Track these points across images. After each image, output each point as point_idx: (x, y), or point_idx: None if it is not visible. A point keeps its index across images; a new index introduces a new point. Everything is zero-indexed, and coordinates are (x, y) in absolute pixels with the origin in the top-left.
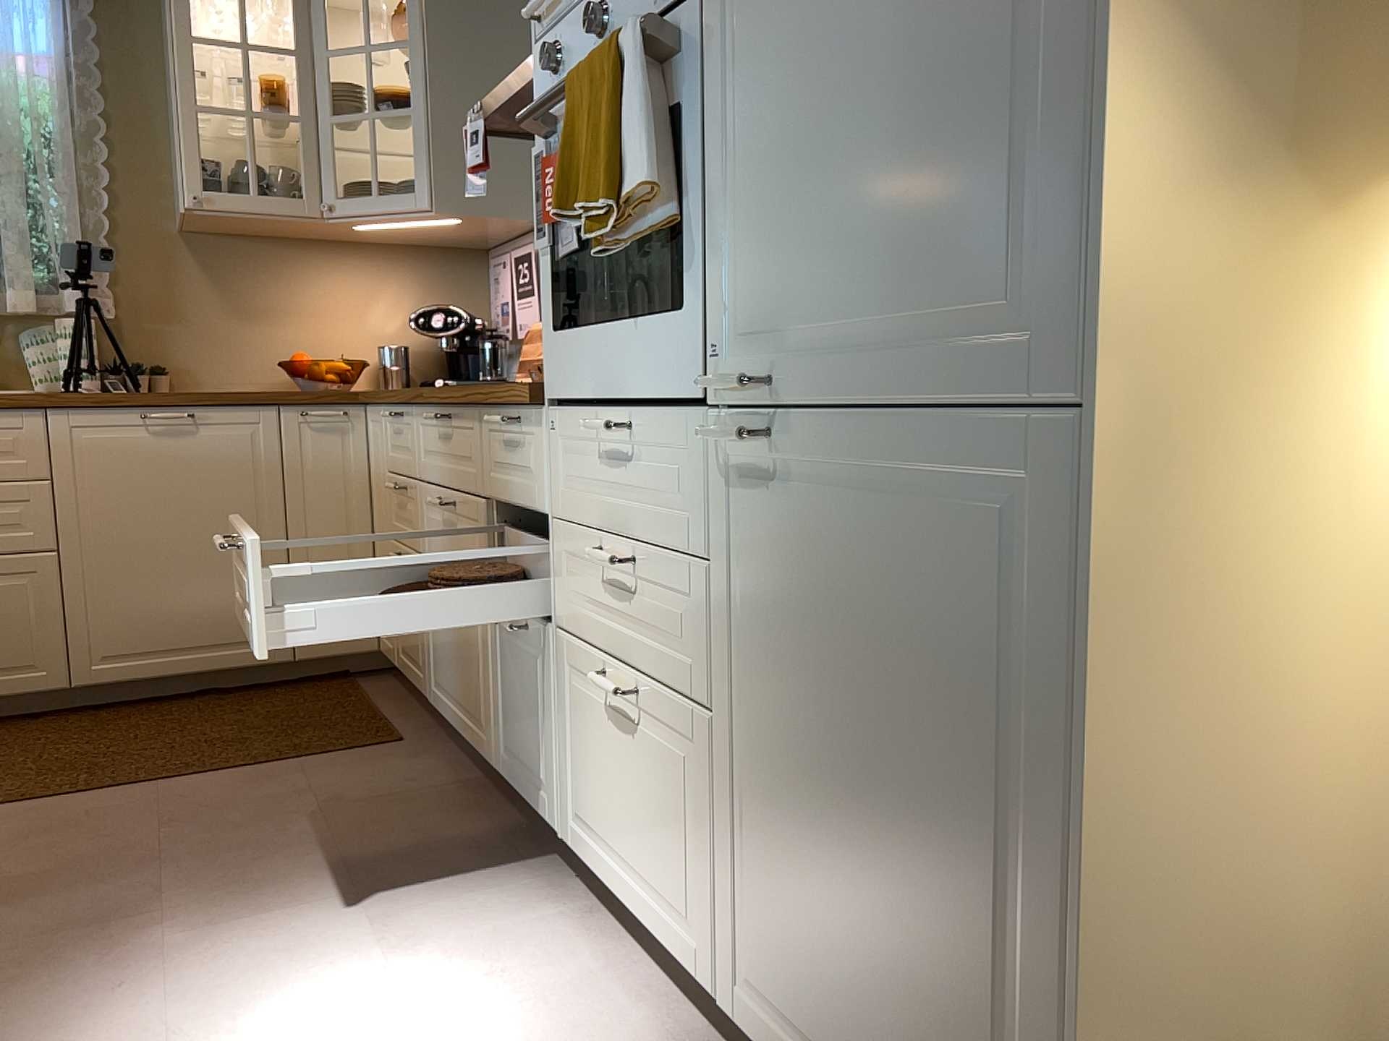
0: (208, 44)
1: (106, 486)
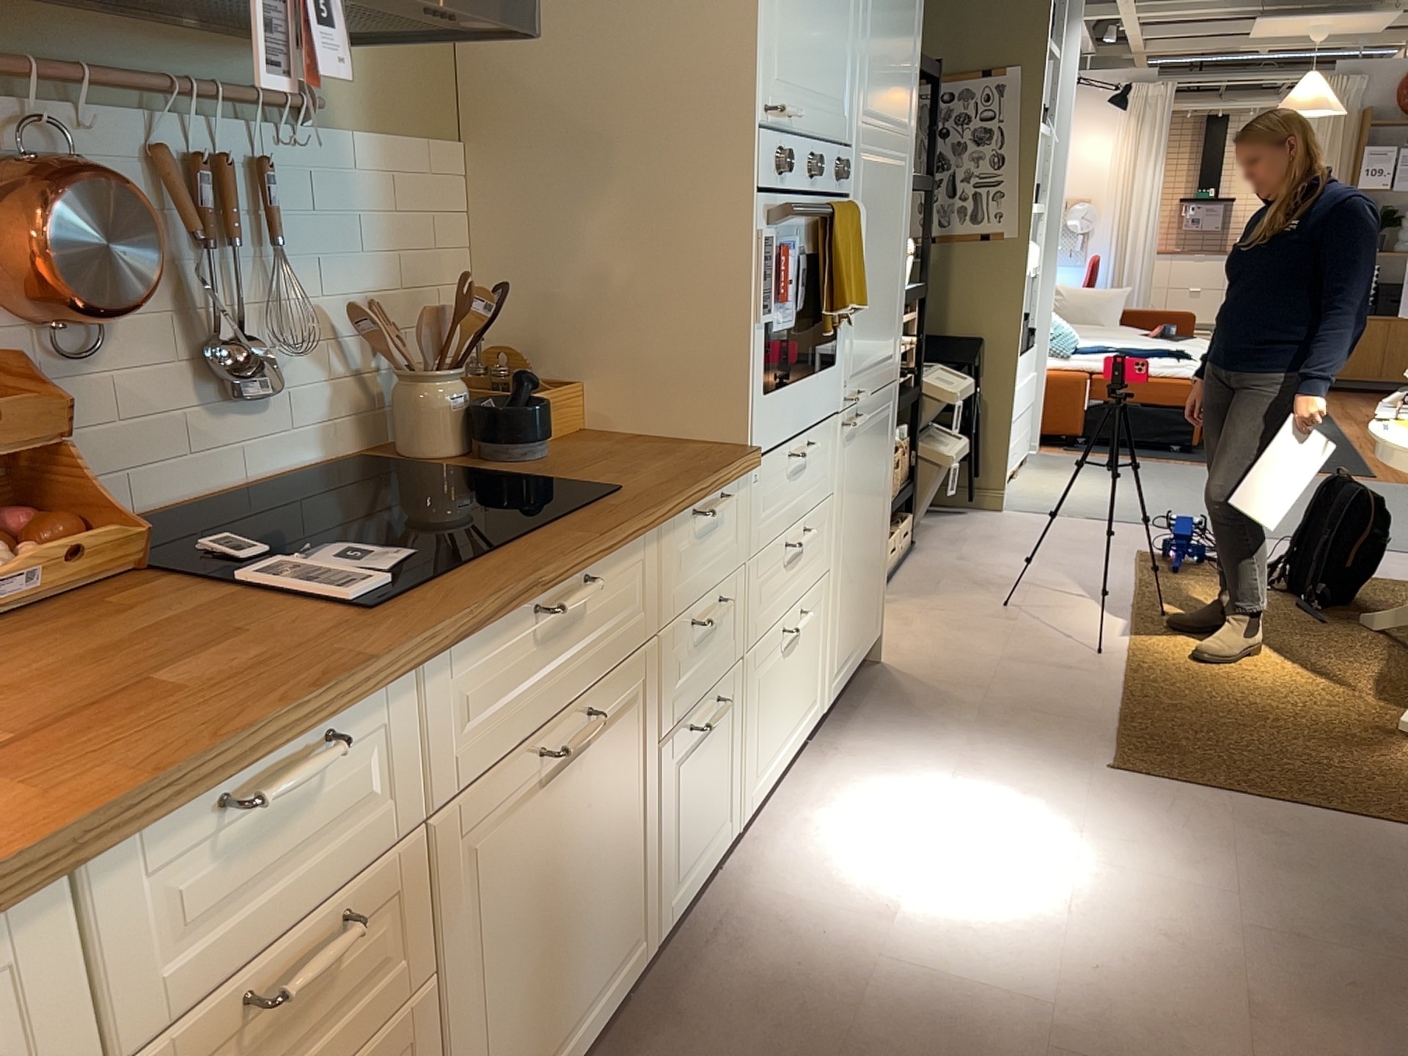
0: None
1: None
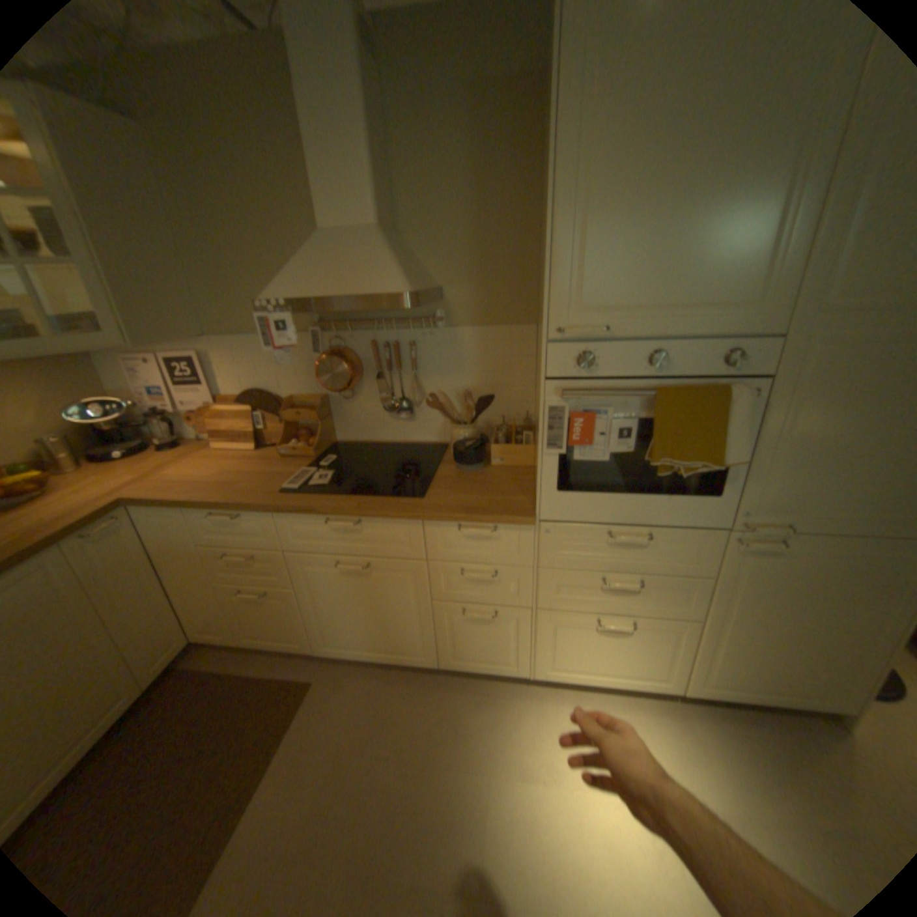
0: None
1: None
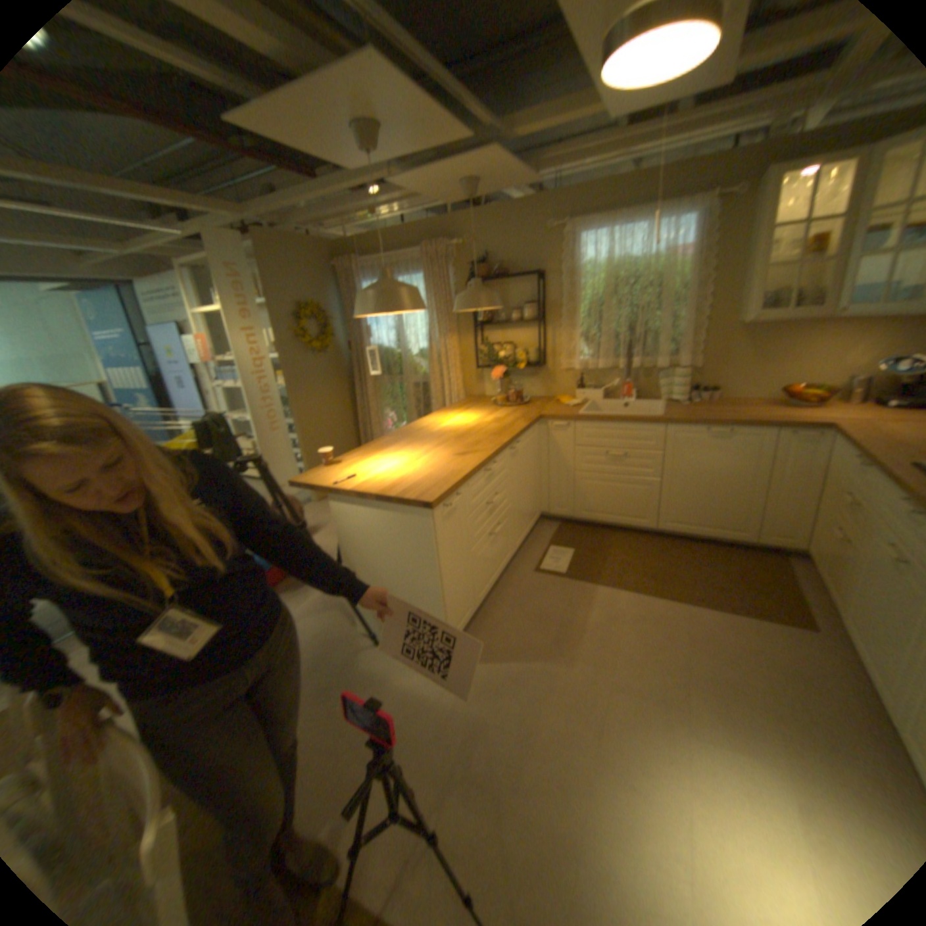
0: (783, 225)
1: (686, 455)
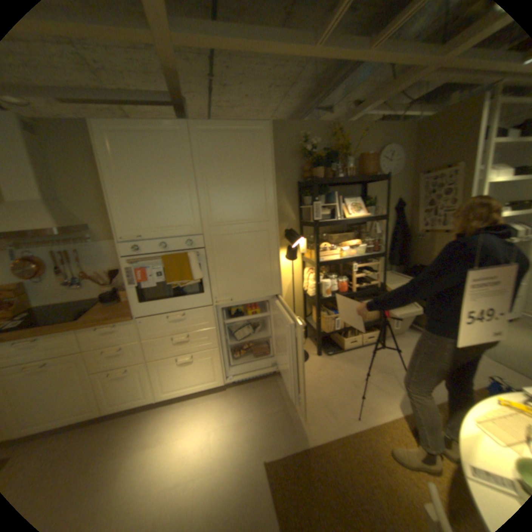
0: None
1: None
